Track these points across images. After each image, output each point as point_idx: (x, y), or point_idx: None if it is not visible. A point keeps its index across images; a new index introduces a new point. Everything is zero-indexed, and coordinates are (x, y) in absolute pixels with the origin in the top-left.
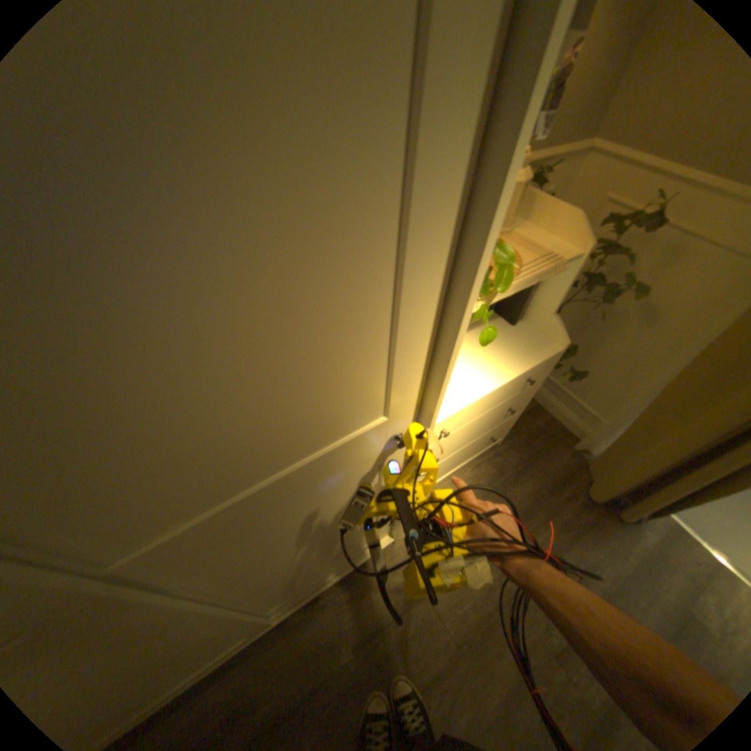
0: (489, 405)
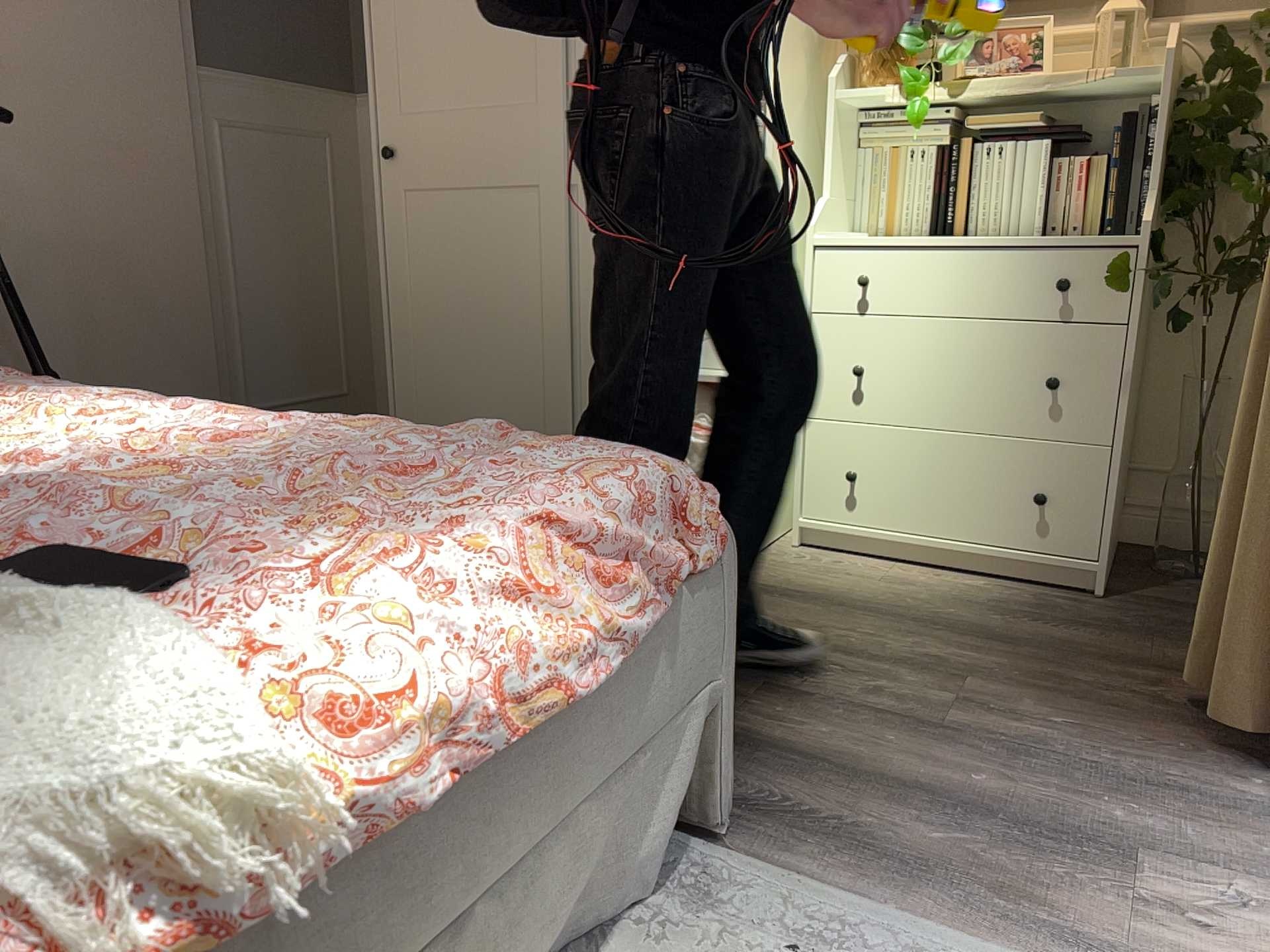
0: (968, 296)
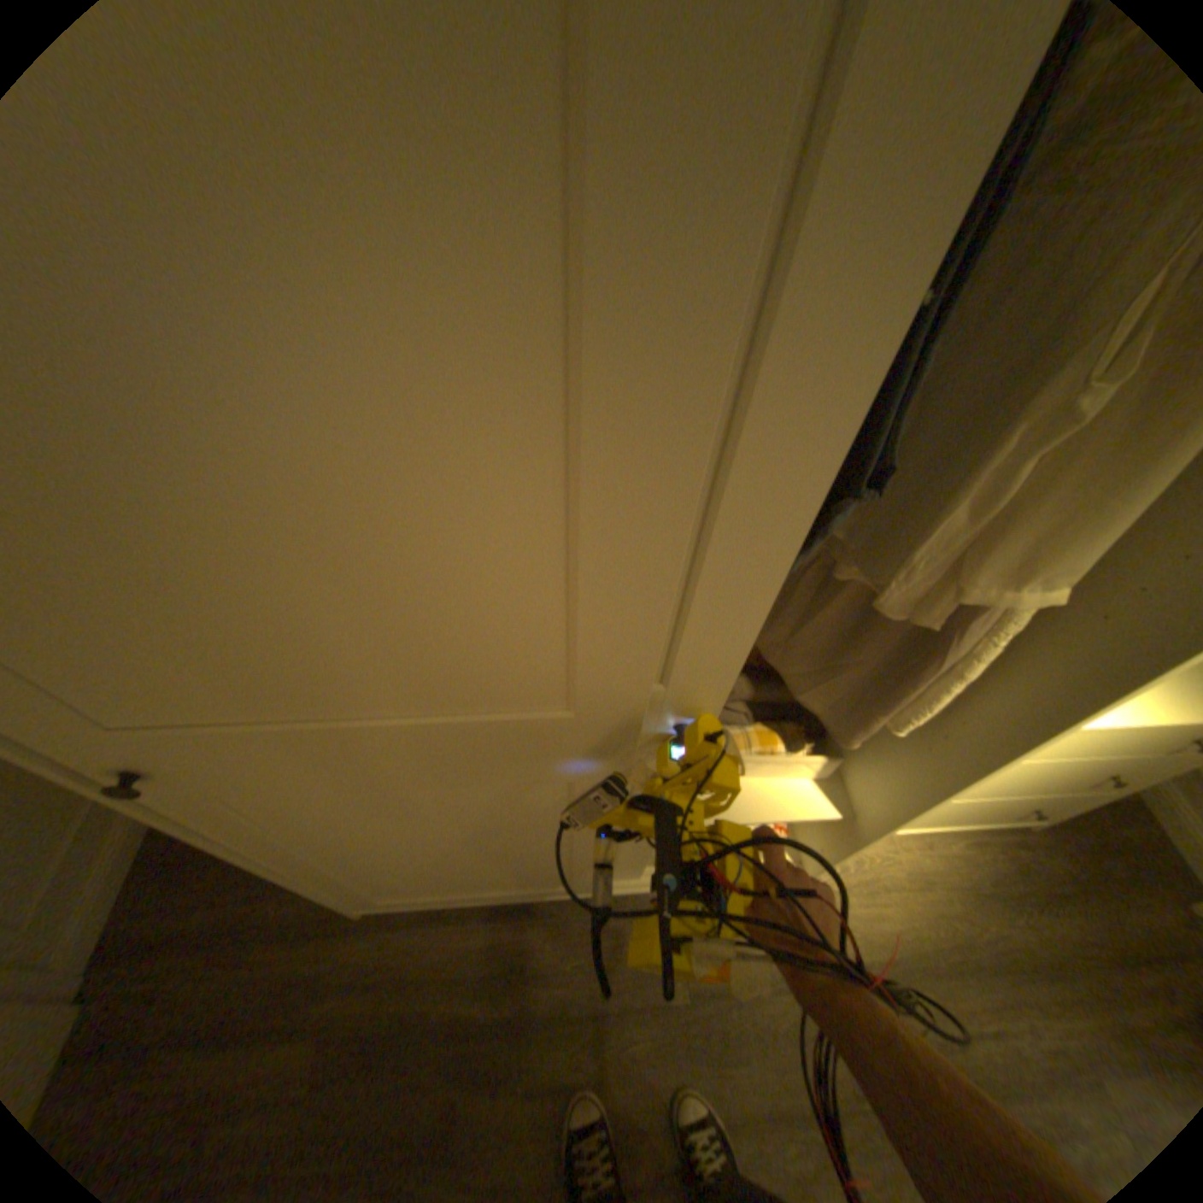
0: (1099, 750)
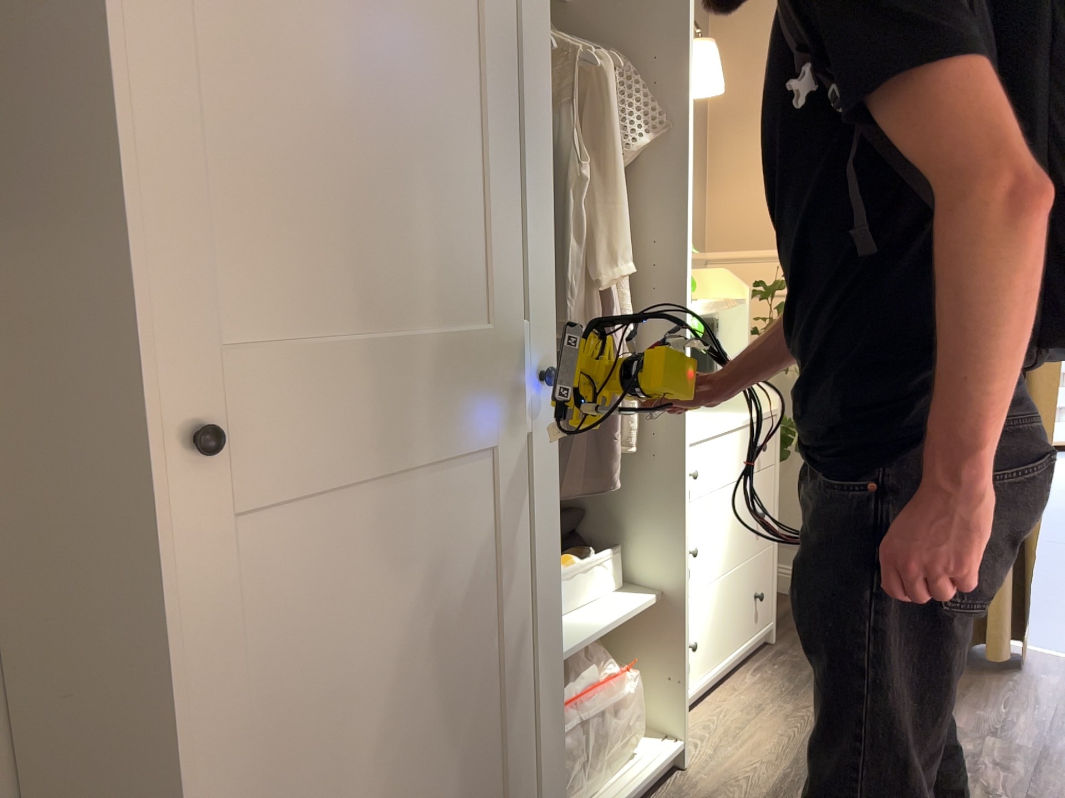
0: (731, 468)
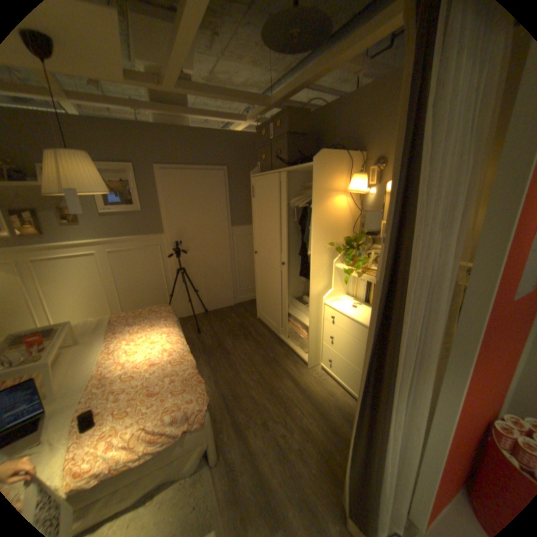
0: (354, 332)
